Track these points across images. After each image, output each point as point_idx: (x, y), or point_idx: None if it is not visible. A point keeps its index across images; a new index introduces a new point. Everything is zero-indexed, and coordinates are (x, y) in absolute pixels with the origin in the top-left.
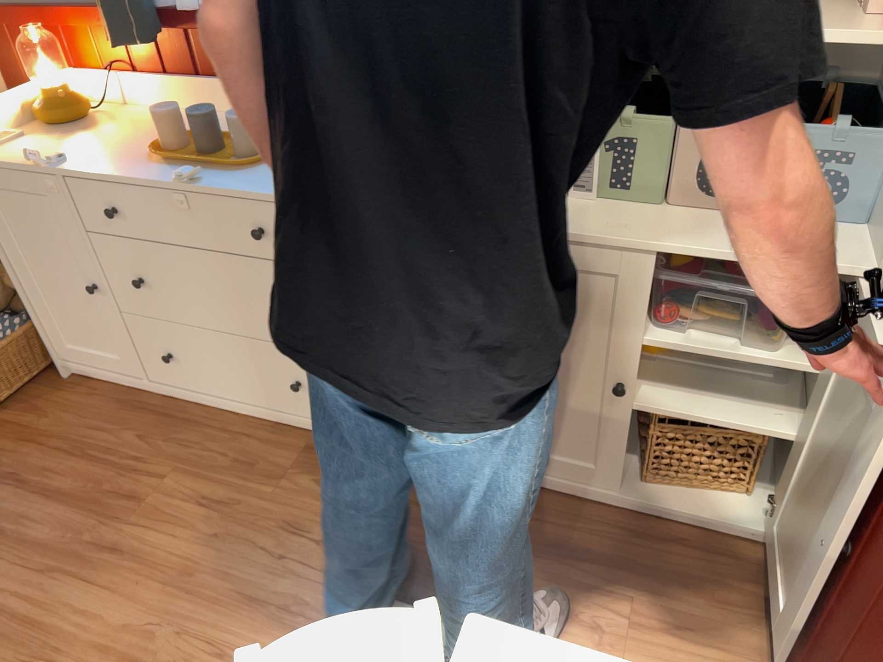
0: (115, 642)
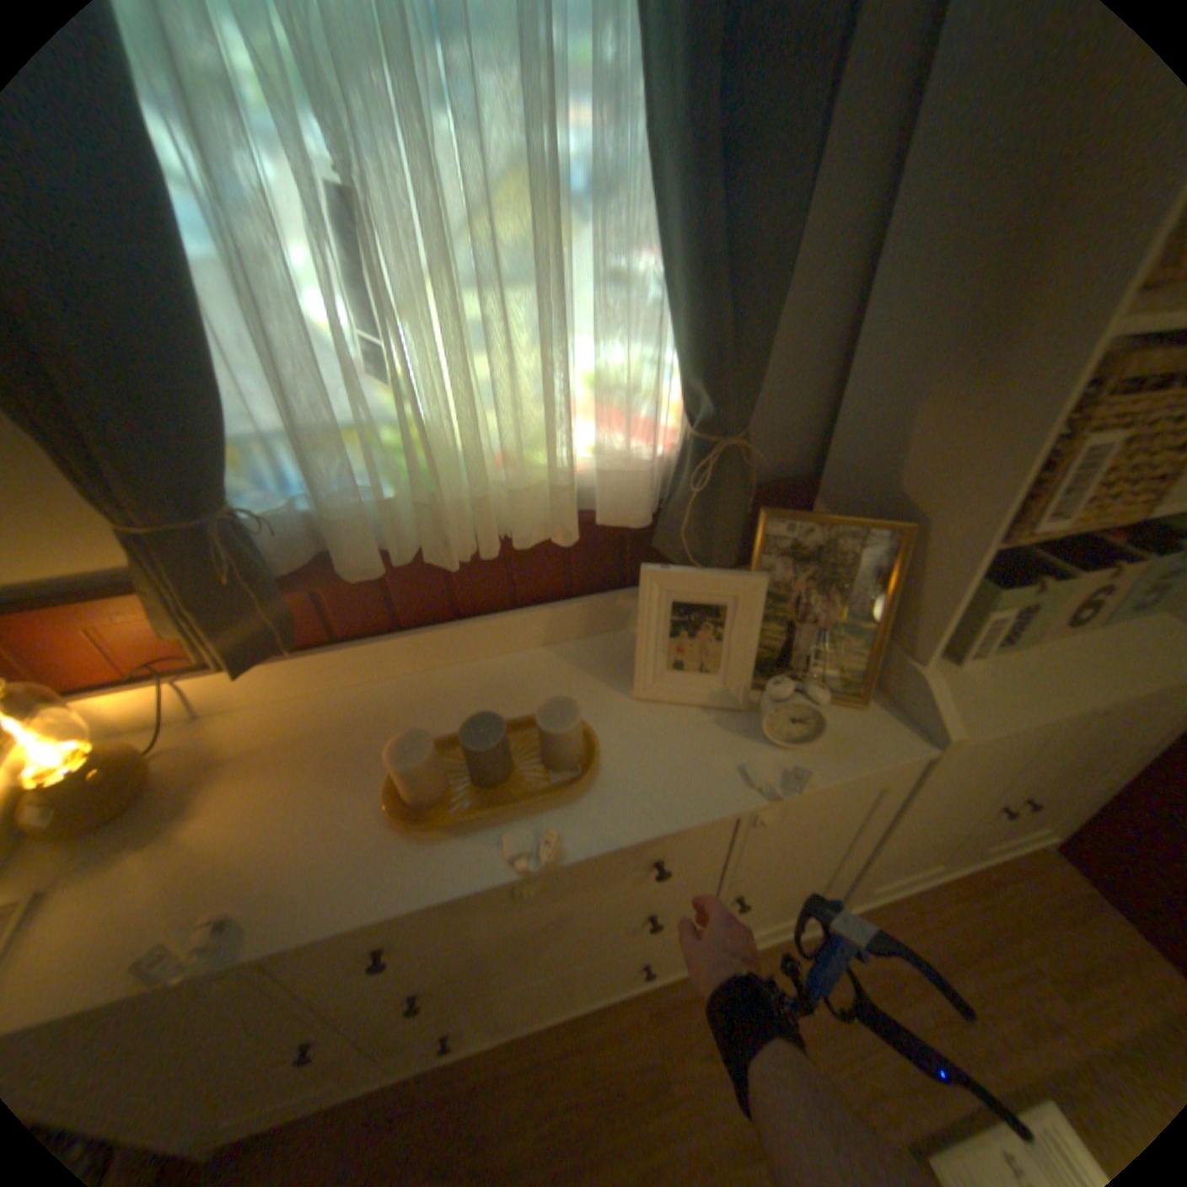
0: None
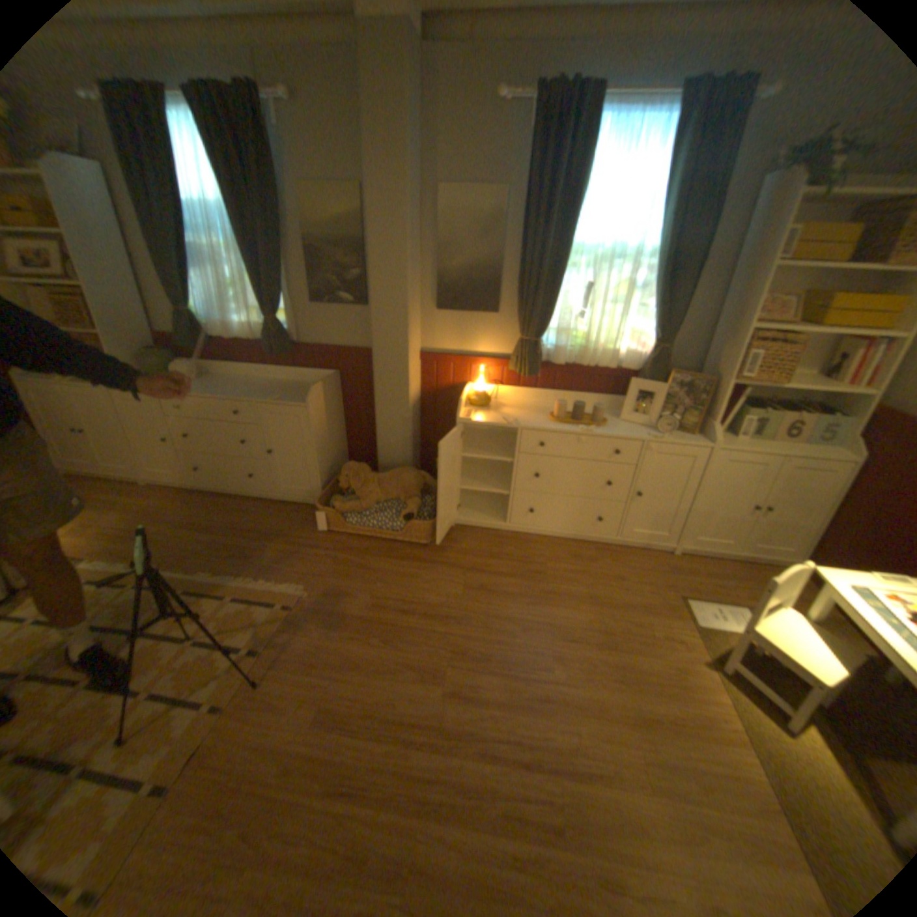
0: (589, 630)
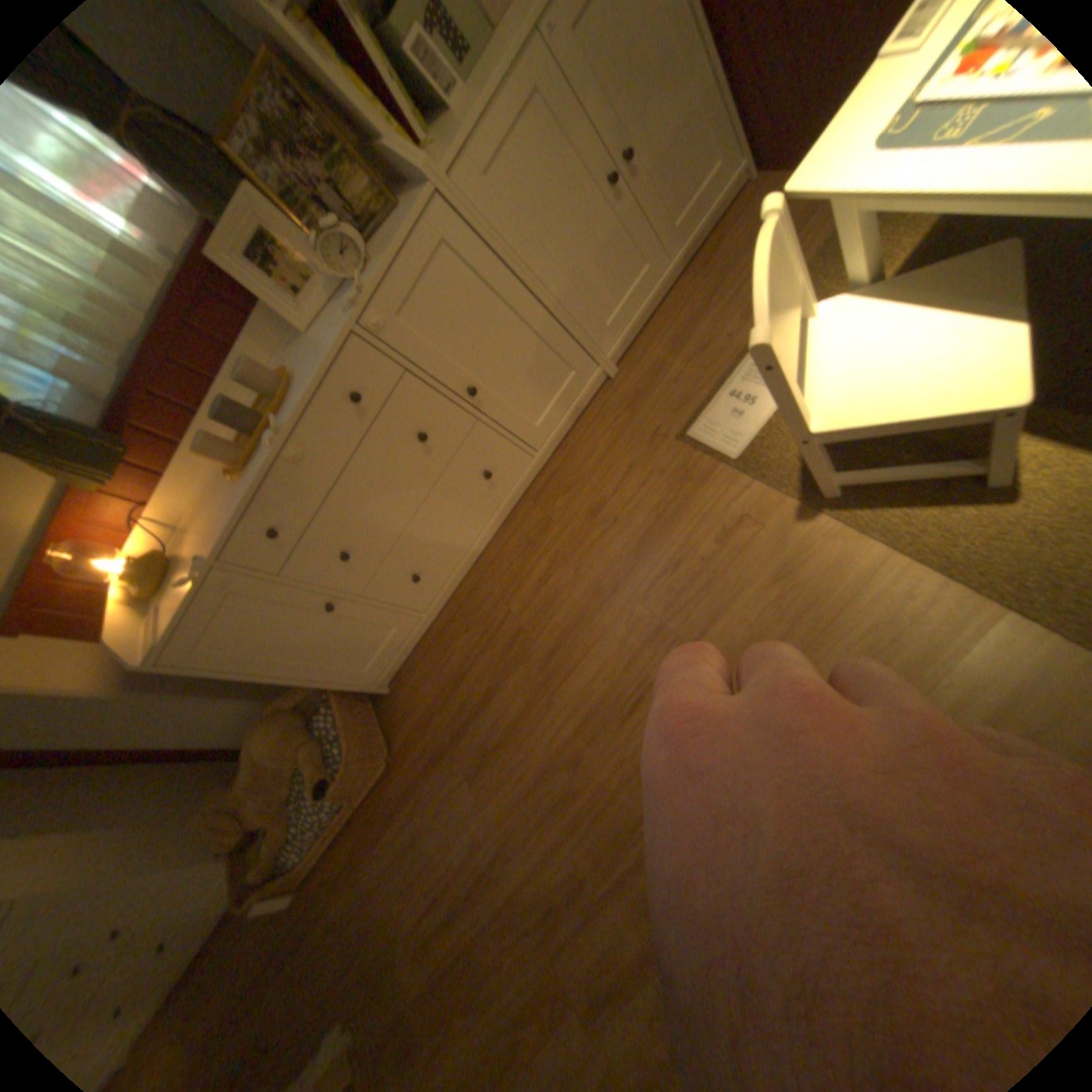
0: (628, 652)
